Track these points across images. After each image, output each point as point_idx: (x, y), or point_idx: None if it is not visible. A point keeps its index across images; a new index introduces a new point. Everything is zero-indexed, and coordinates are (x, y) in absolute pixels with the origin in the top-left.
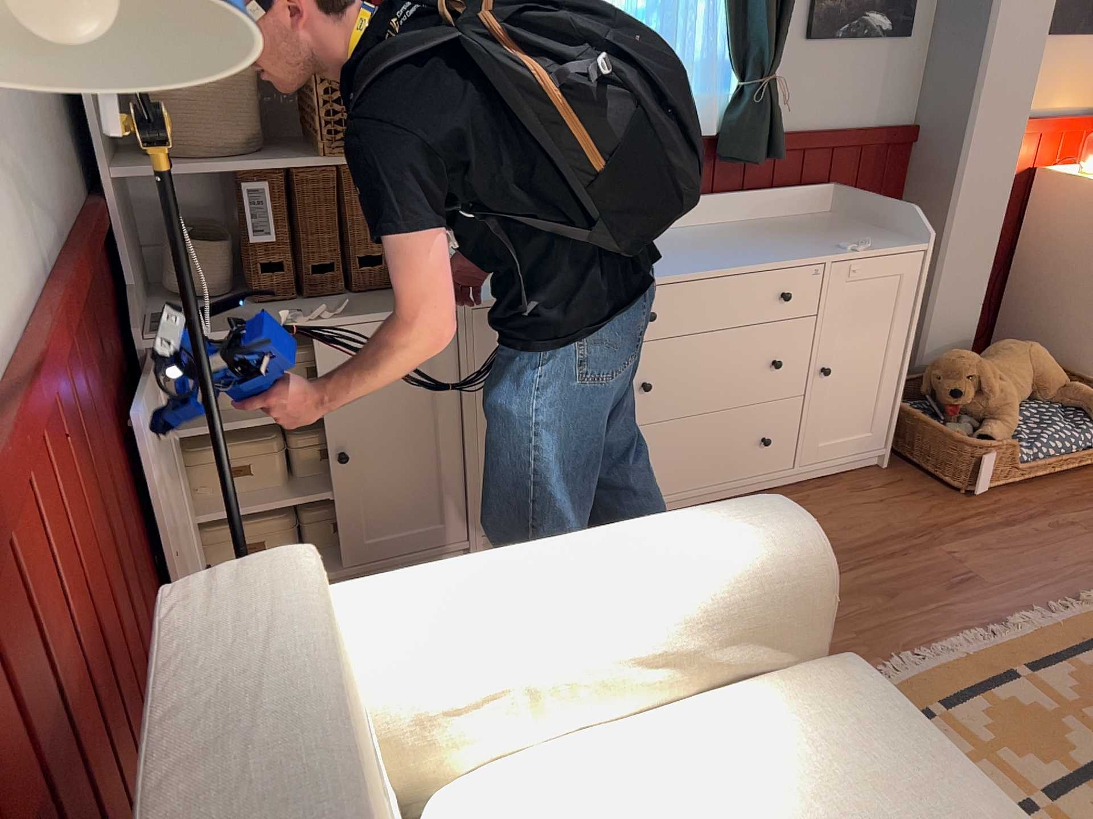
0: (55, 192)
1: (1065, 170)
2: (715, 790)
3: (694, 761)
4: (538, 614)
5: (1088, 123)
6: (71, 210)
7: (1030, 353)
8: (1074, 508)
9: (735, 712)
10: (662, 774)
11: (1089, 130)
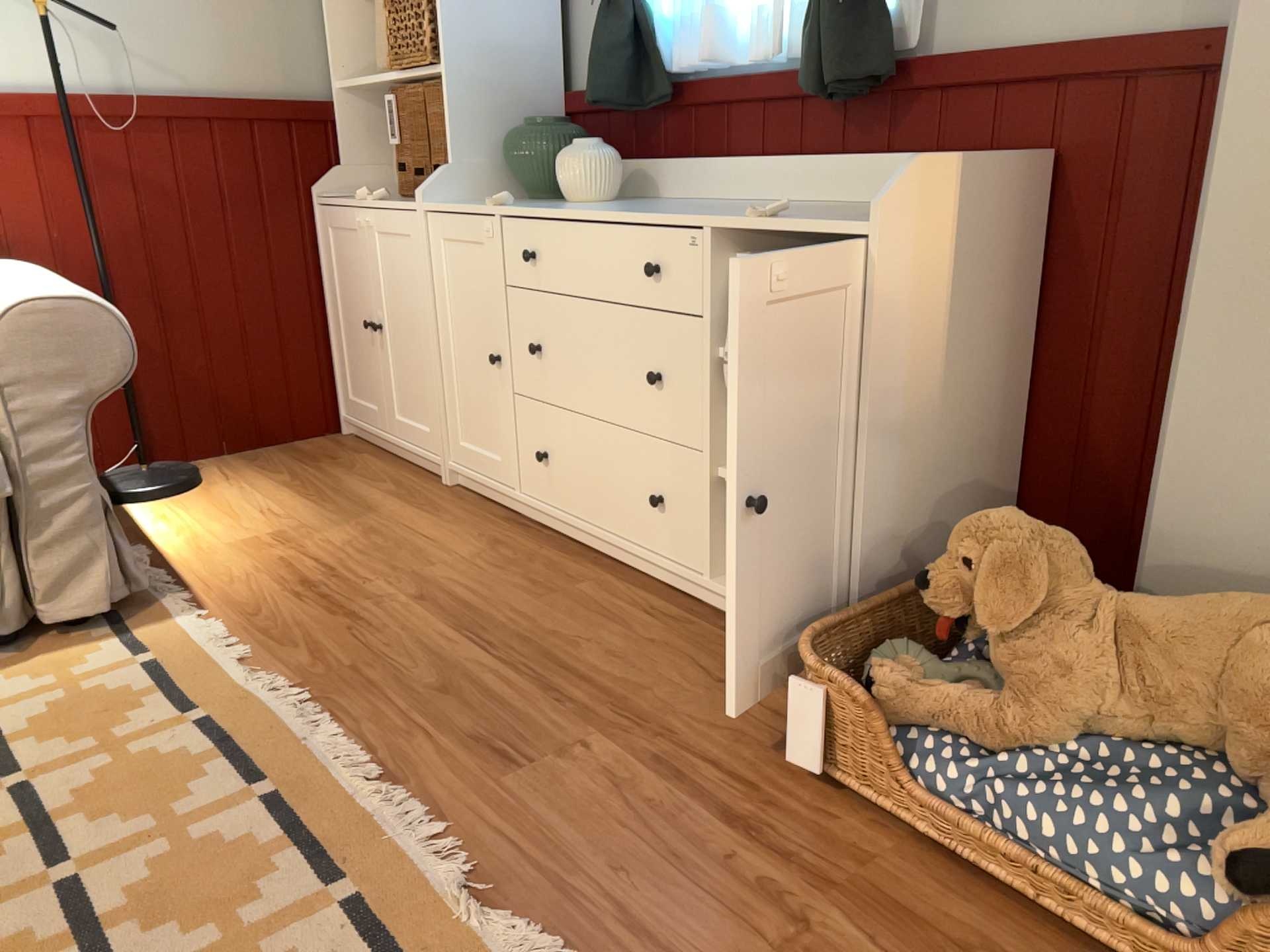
0: (227, 76)
1: None
2: None
3: None
4: None
5: None
6: (264, 96)
7: (1264, 627)
8: (892, 935)
9: None
10: None
11: None
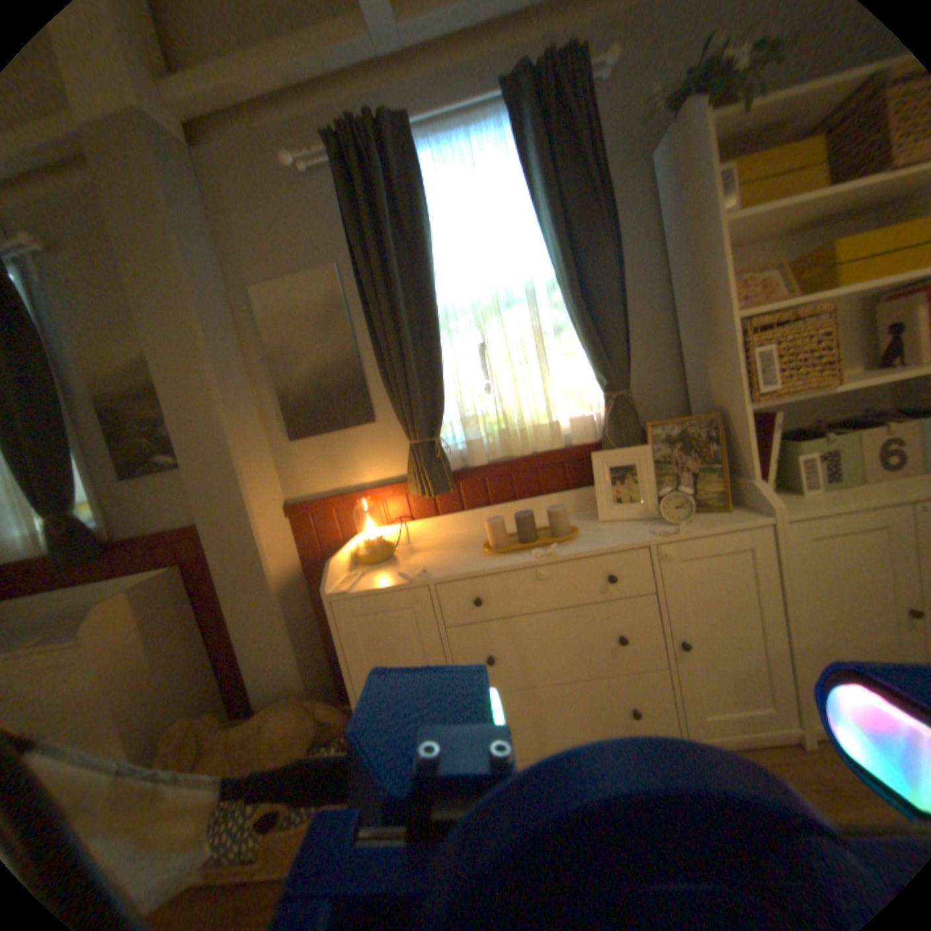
0: None
1: (384, 531)
2: None
3: None
4: None
5: (397, 491)
6: None
7: (268, 723)
8: None
9: None
10: None
11: (391, 497)
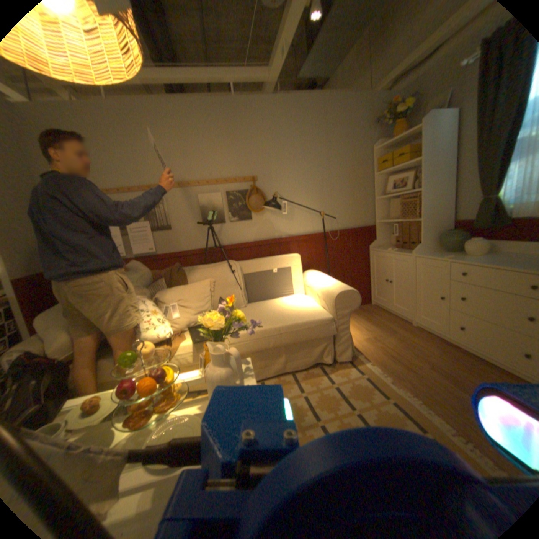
0: (352, 221)
1: None
2: (301, 305)
3: (306, 304)
4: (316, 280)
5: None
6: (359, 224)
7: None
8: None
9: (316, 307)
10: (304, 303)
11: None
